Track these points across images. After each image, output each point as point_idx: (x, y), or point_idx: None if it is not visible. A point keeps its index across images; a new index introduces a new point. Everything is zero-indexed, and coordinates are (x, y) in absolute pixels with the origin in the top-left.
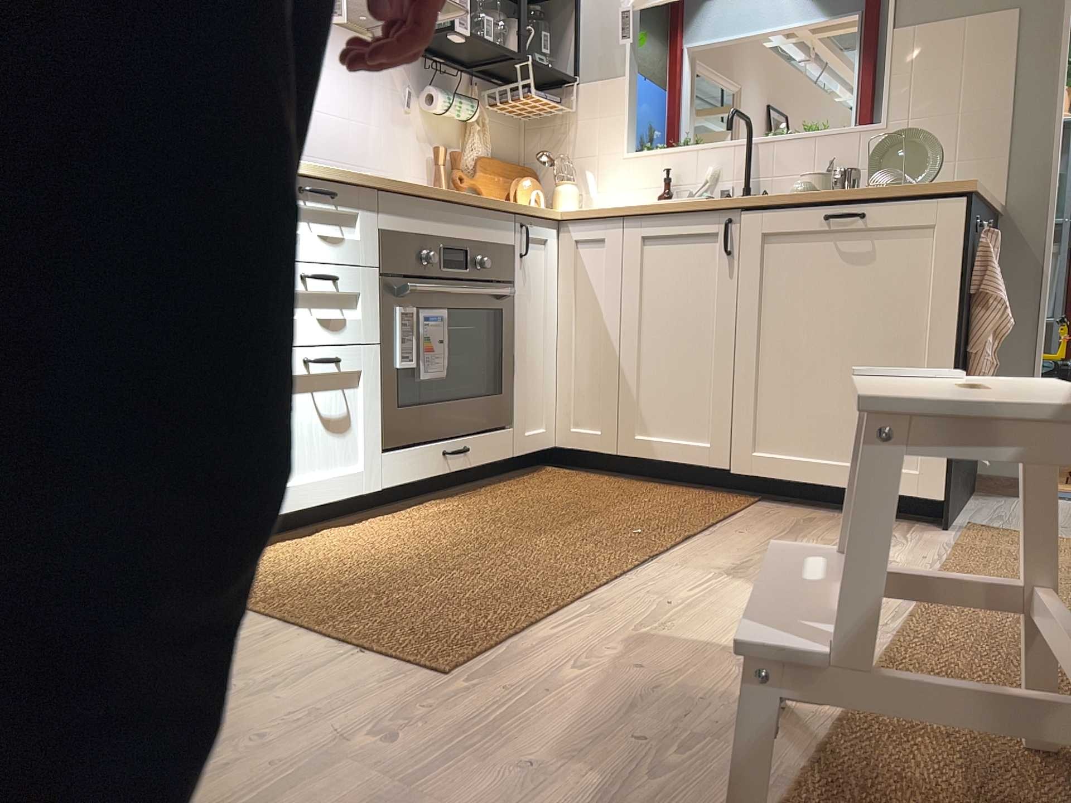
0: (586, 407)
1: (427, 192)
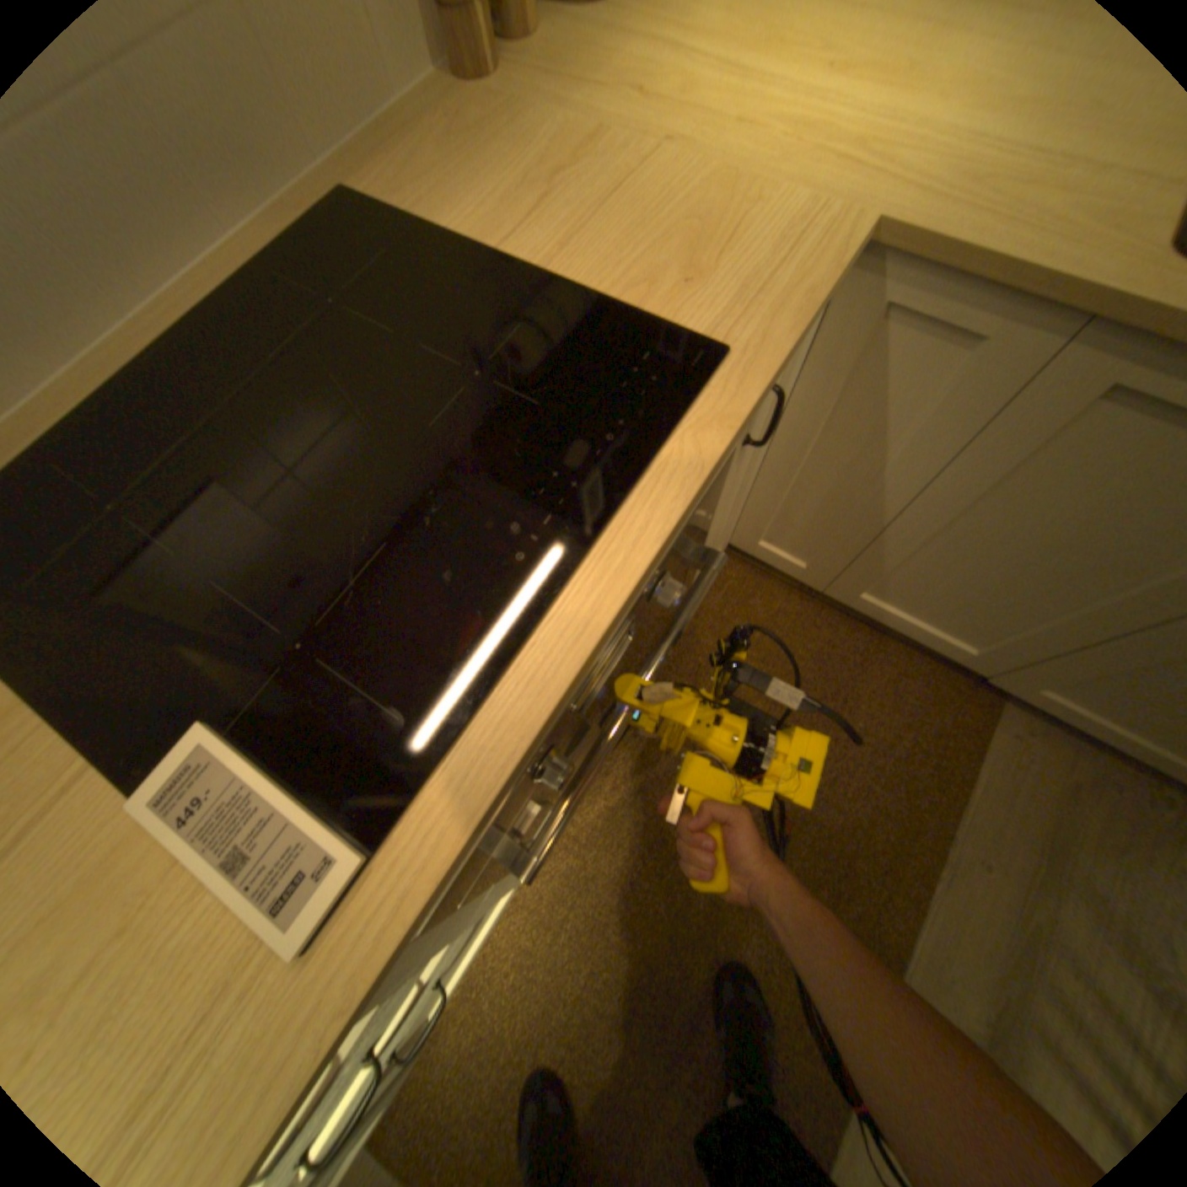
0: (788, 534)
1: (508, 769)
